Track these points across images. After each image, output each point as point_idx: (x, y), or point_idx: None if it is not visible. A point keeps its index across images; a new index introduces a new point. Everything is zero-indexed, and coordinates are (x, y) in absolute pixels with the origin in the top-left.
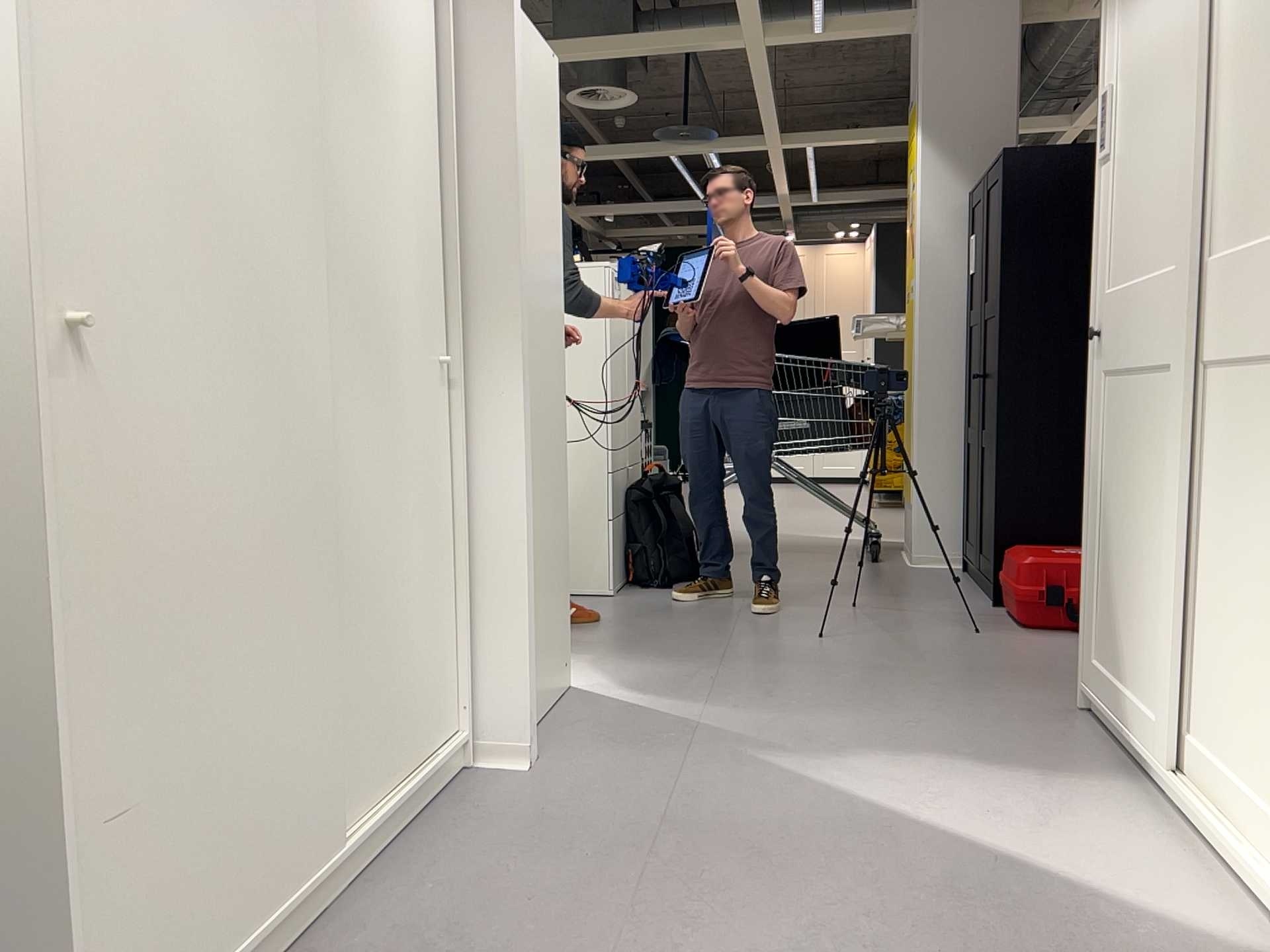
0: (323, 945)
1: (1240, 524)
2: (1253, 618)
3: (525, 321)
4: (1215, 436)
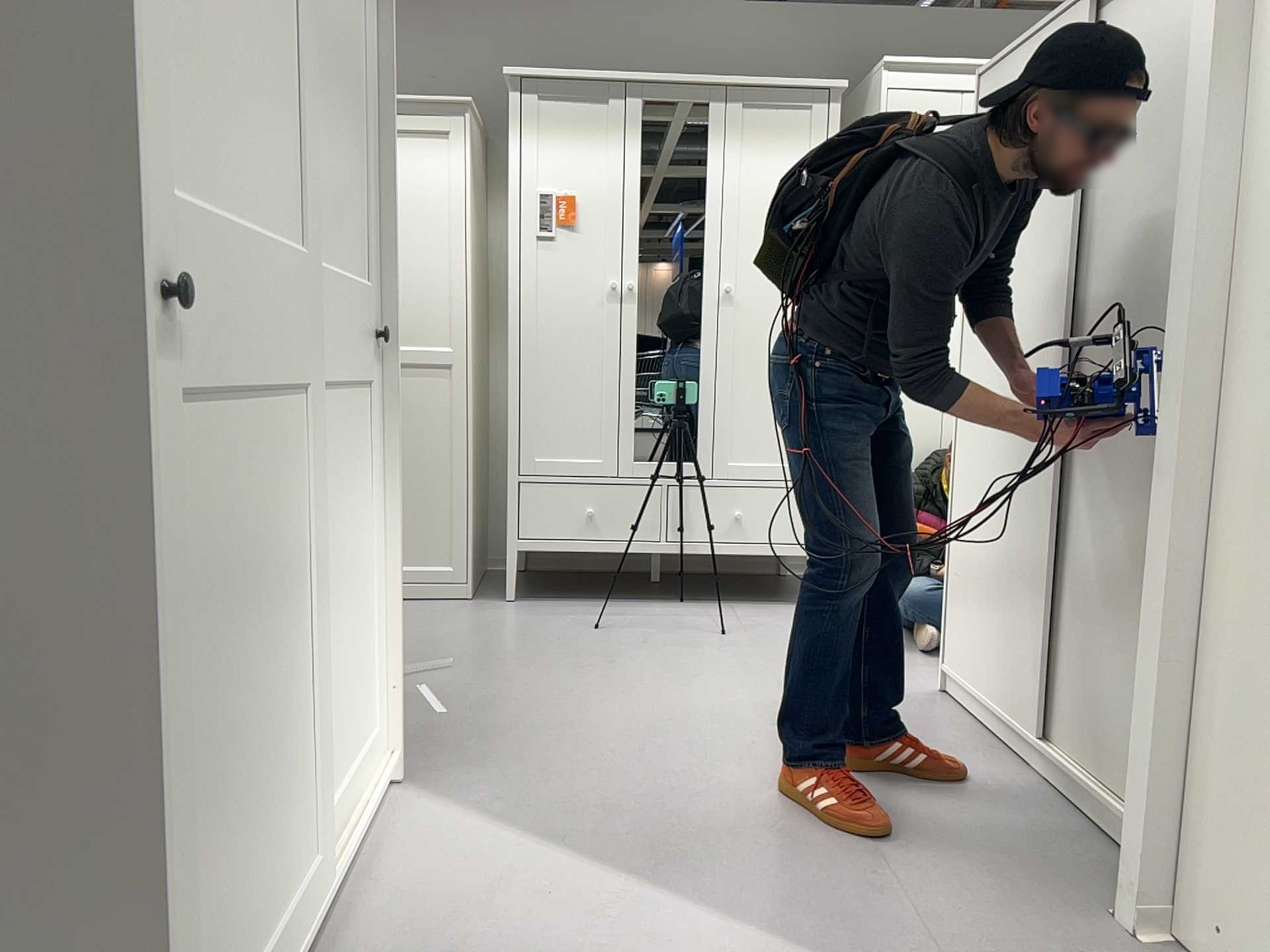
0: (995, 756)
1: (337, 548)
2: (349, 619)
3: (1183, 335)
4: (316, 474)
